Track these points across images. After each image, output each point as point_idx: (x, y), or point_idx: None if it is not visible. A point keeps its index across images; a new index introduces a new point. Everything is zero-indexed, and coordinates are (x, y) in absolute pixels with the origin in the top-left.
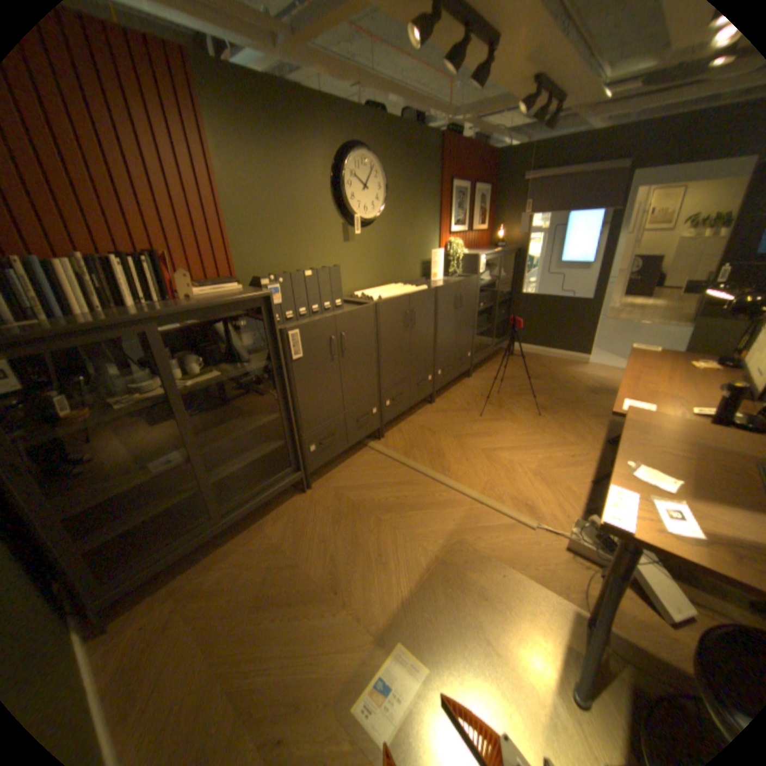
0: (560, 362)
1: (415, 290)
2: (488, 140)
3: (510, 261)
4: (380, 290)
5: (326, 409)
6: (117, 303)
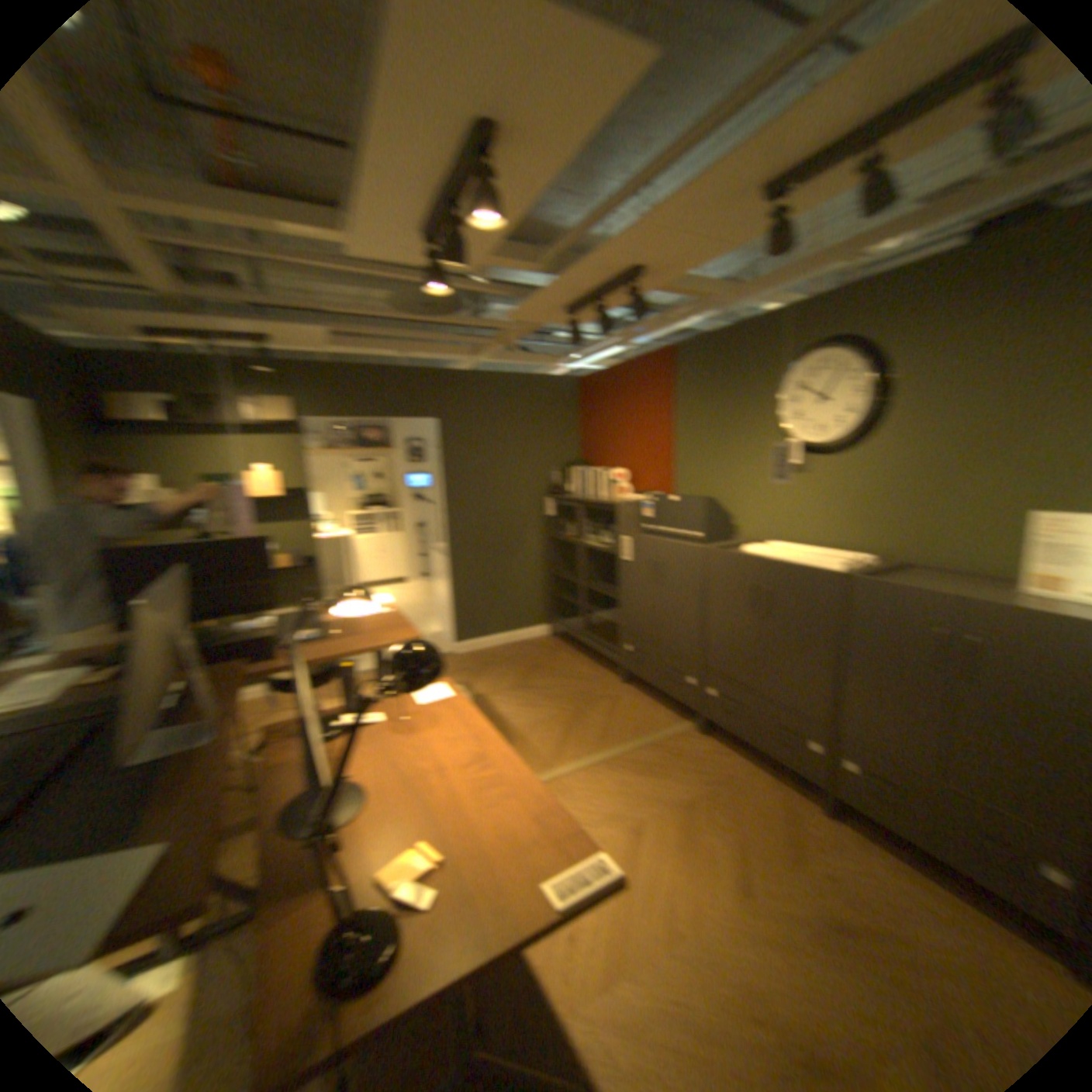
0: None
1: (811, 564)
2: None
3: None
4: (802, 549)
5: (644, 623)
6: (602, 494)
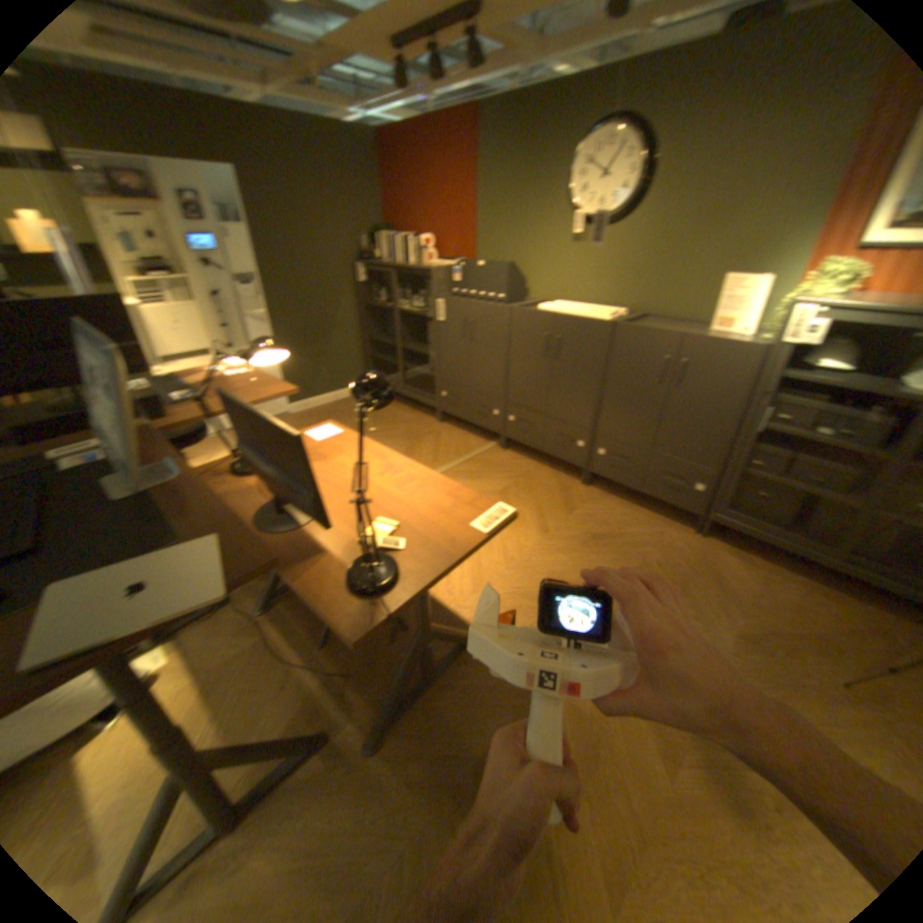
0: None
1: (586, 316)
2: None
3: None
4: (577, 305)
5: (454, 373)
6: (407, 260)
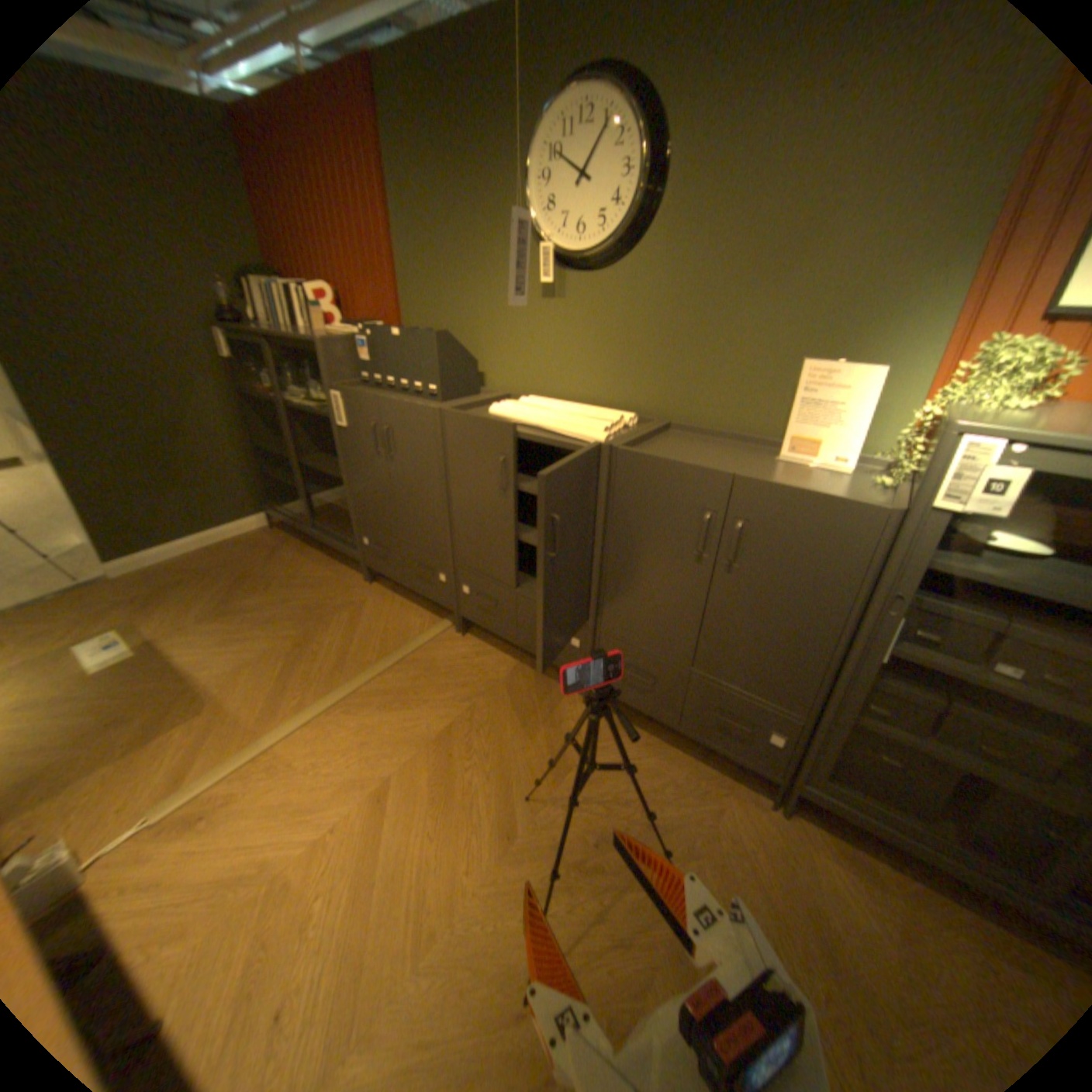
0: None
1: (567, 429)
2: None
3: None
4: (558, 406)
5: (376, 510)
6: (297, 323)
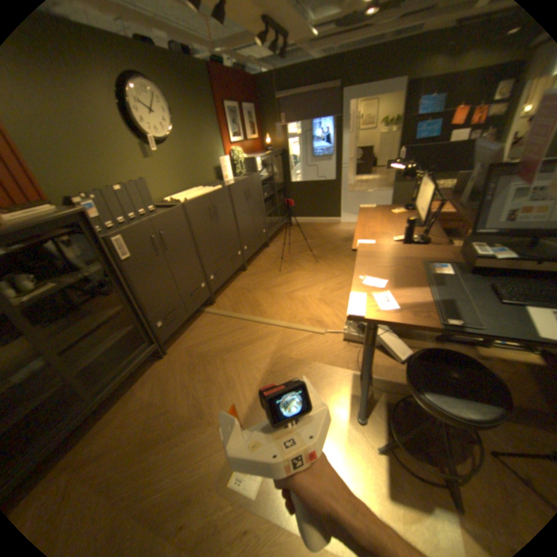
0: (324, 225)
1: (213, 190)
2: (244, 68)
3: (279, 160)
4: (186, 193)
5: (163, 292)
6: None
